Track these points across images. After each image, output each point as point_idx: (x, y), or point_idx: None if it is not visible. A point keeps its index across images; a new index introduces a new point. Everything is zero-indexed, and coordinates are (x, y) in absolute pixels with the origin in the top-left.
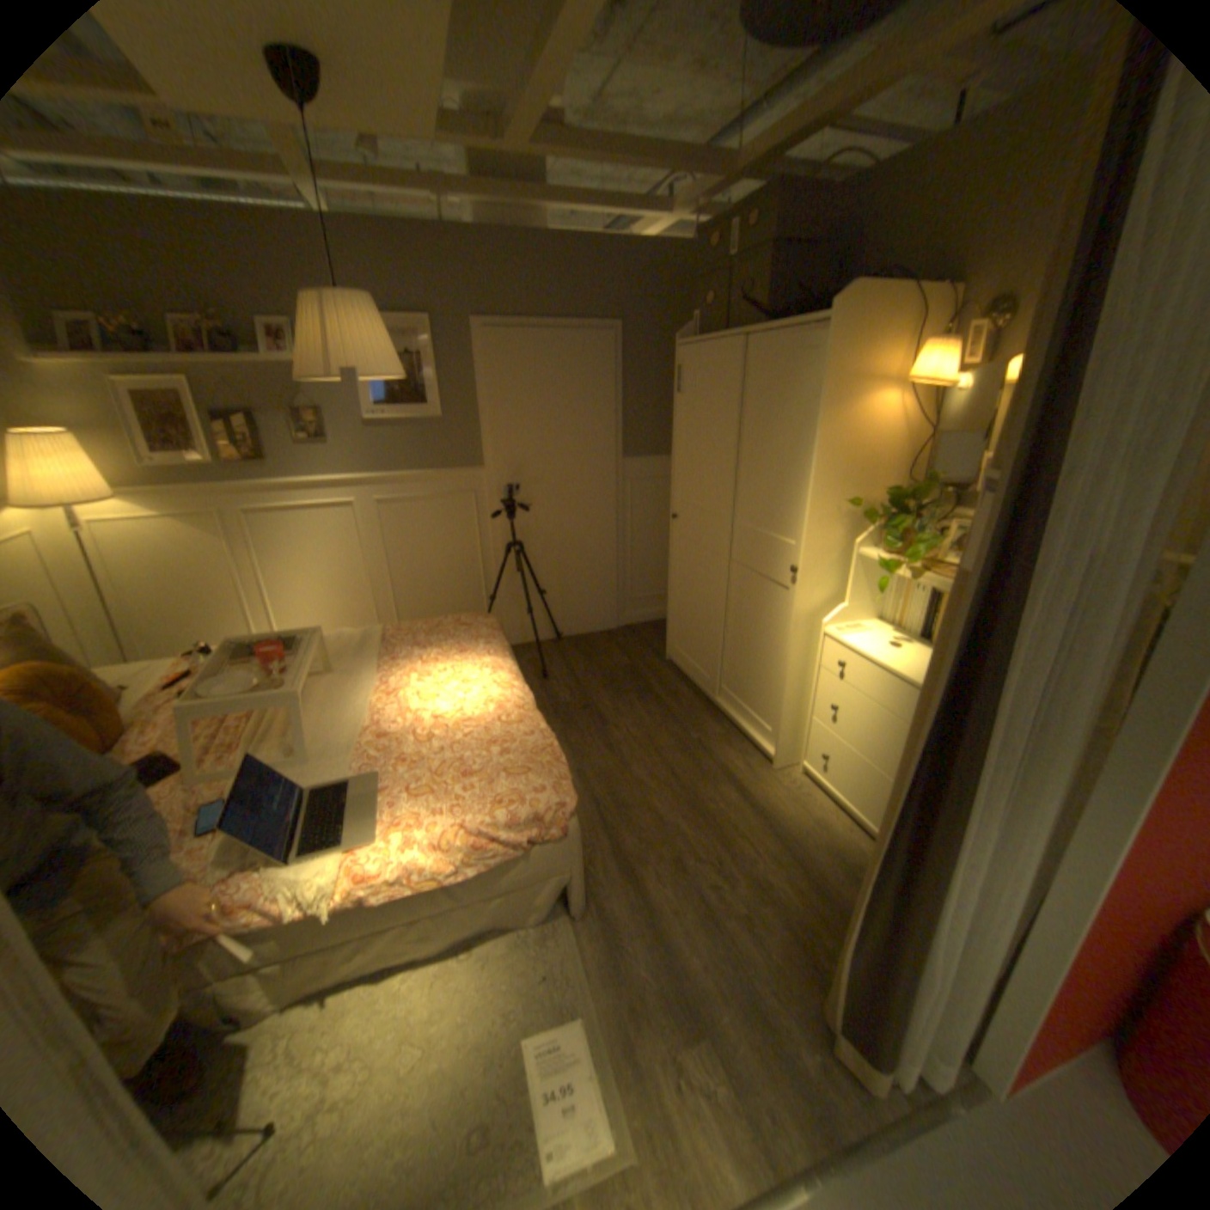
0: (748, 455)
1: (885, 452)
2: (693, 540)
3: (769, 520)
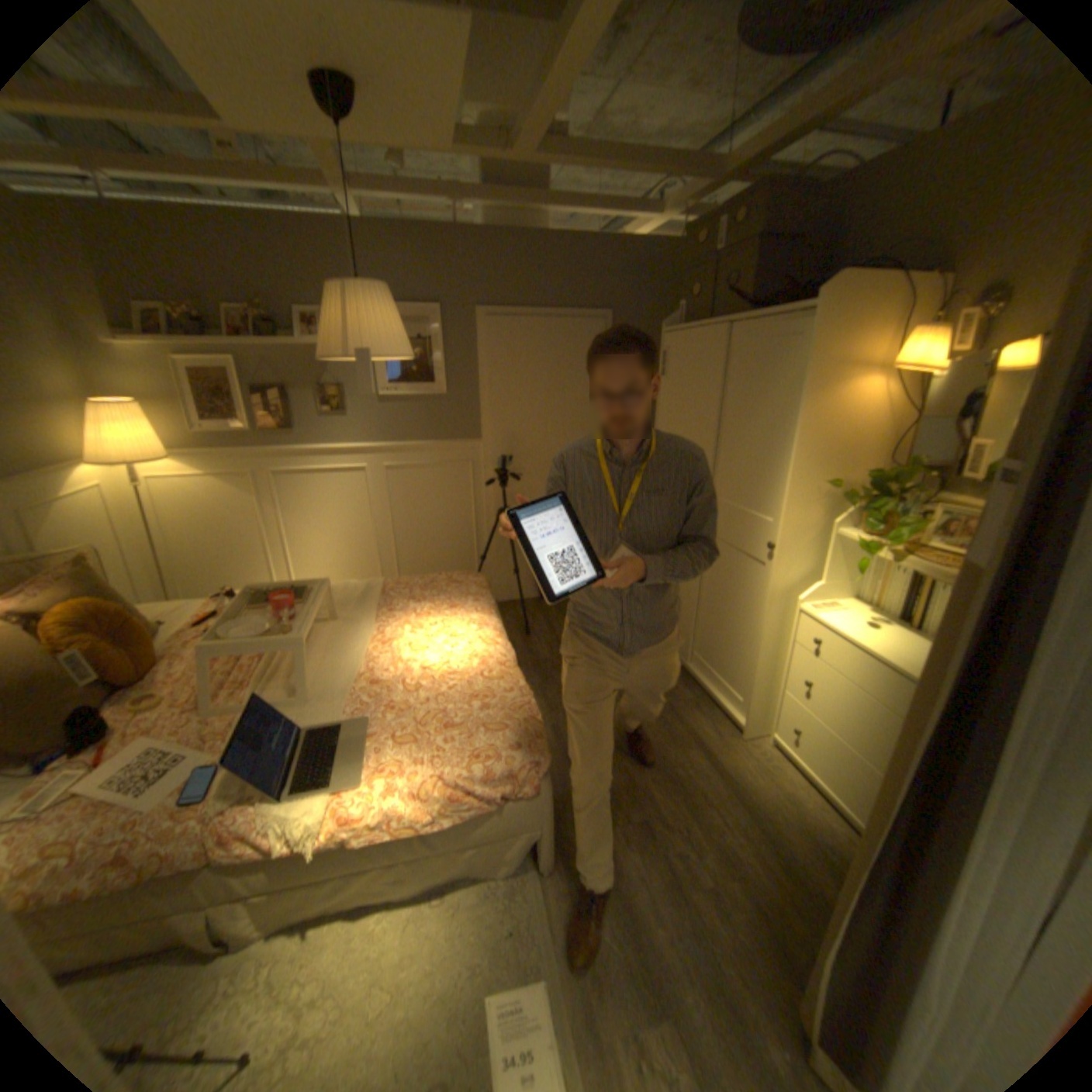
0: (728, 435)
1: (867, 436)
2: None
3: (747, 497)
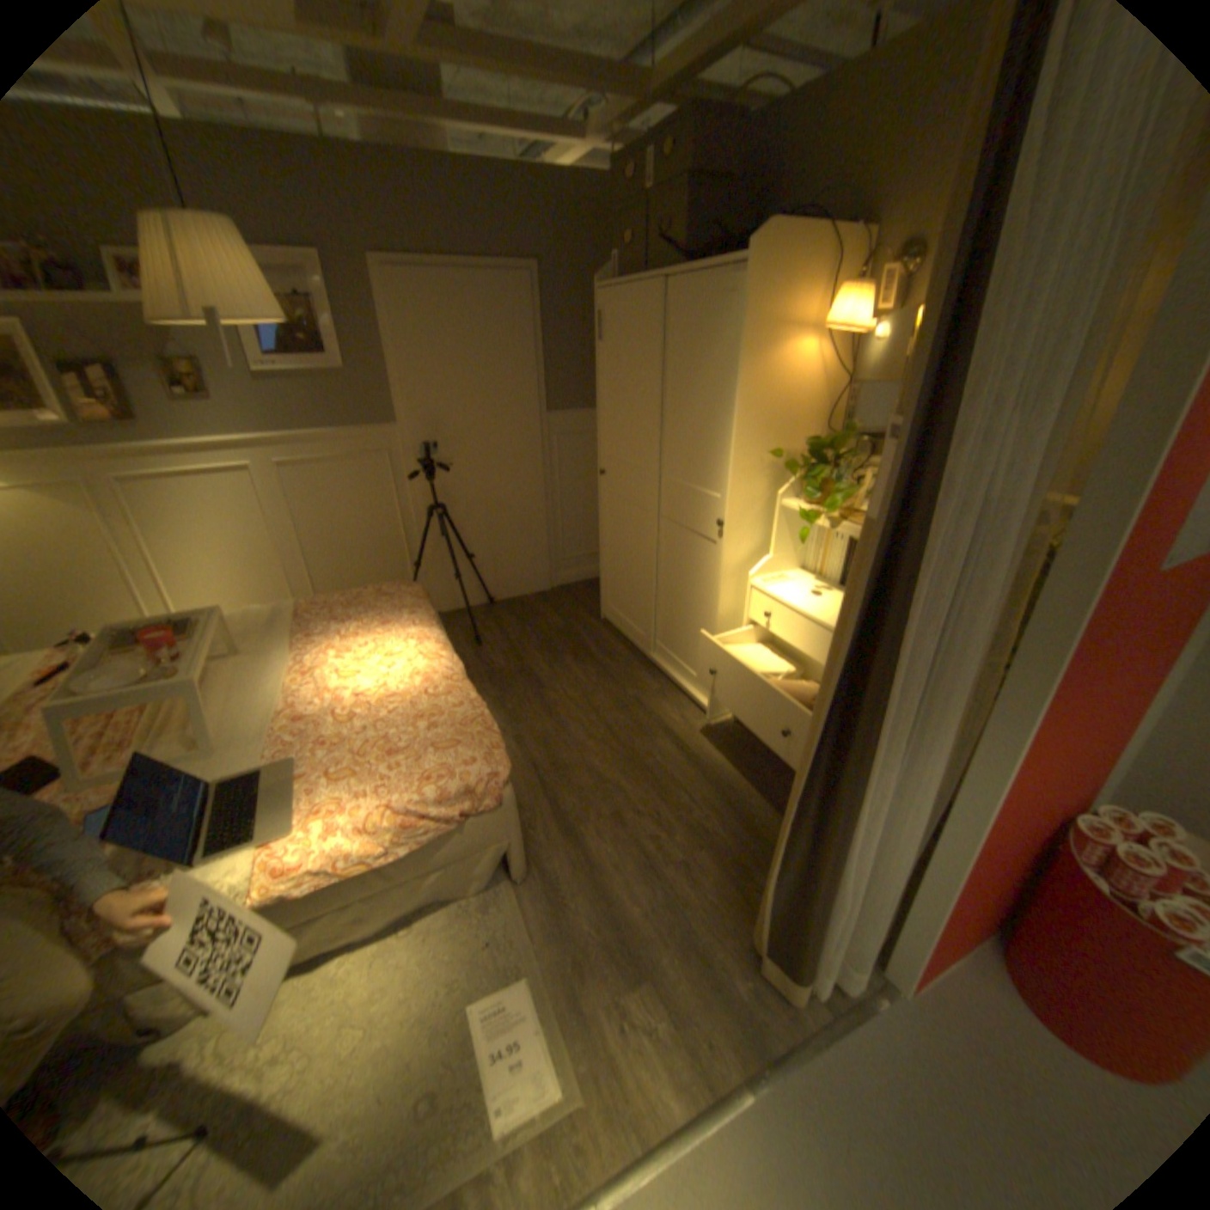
0: (672, 407)
1: (804, 402)
2: (622, 497)
3: (695, 474)
